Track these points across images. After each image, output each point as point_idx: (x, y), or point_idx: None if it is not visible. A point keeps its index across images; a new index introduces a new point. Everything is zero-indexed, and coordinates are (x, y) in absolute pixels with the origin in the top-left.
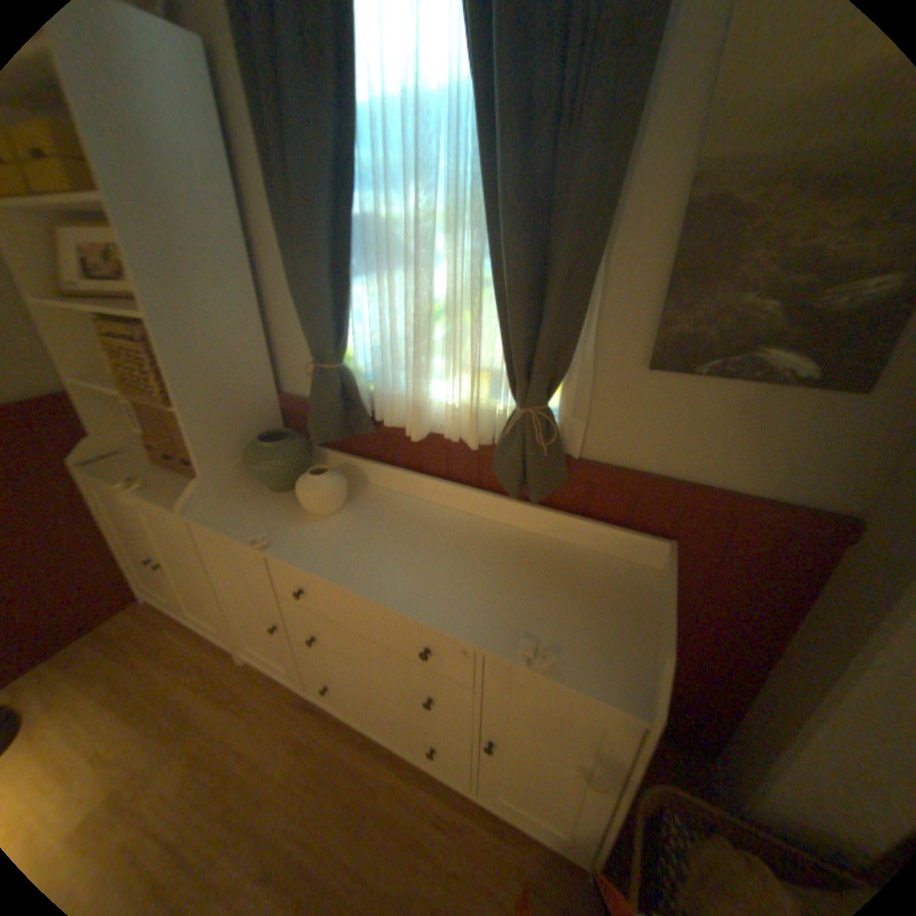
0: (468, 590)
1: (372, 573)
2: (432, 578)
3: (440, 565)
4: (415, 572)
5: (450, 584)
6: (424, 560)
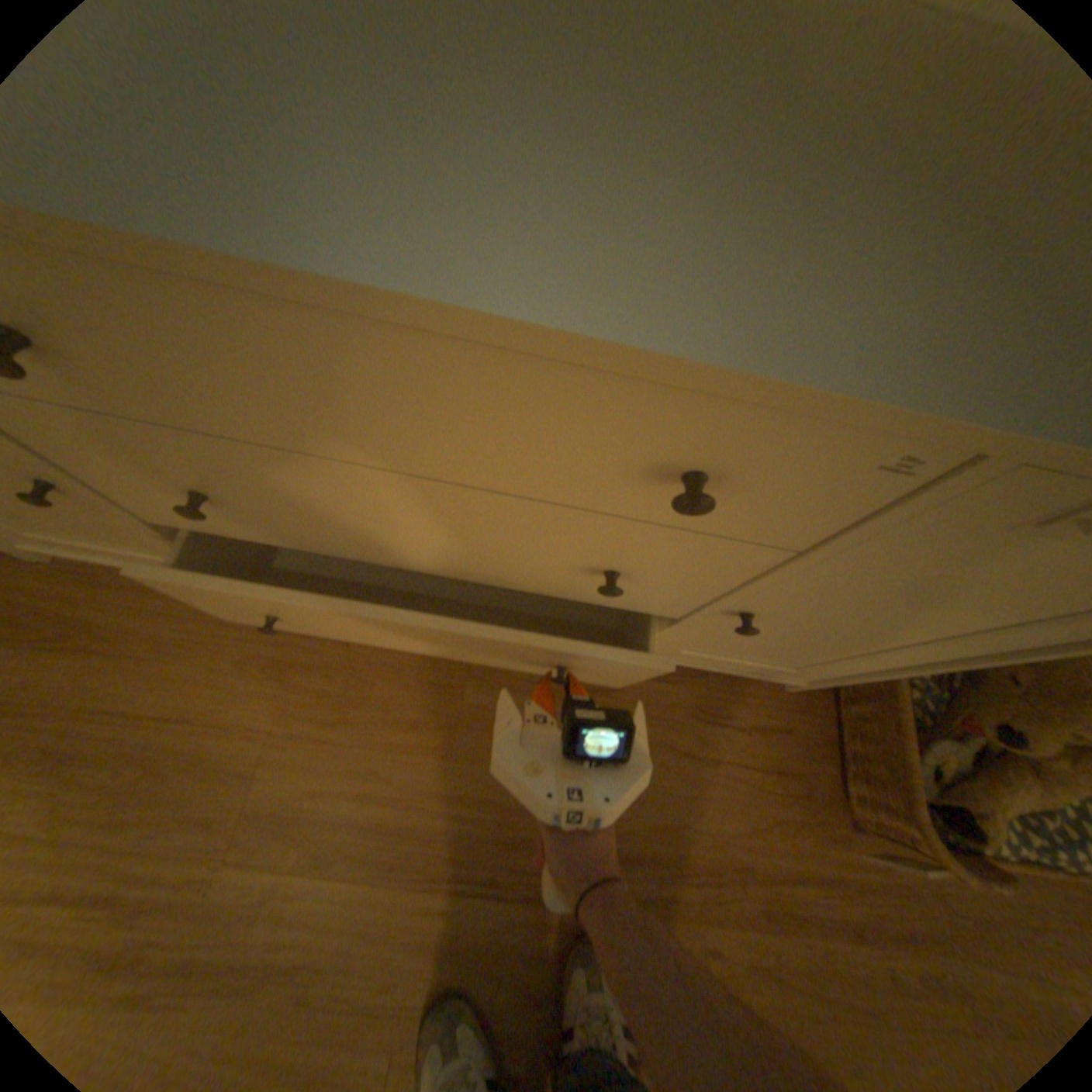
0: (861, 199)
1: (384, 149)
2: (690, 158)
3: (688, 105)
4: (600, 136)
5: (777, 179)
6: (605, 84)
